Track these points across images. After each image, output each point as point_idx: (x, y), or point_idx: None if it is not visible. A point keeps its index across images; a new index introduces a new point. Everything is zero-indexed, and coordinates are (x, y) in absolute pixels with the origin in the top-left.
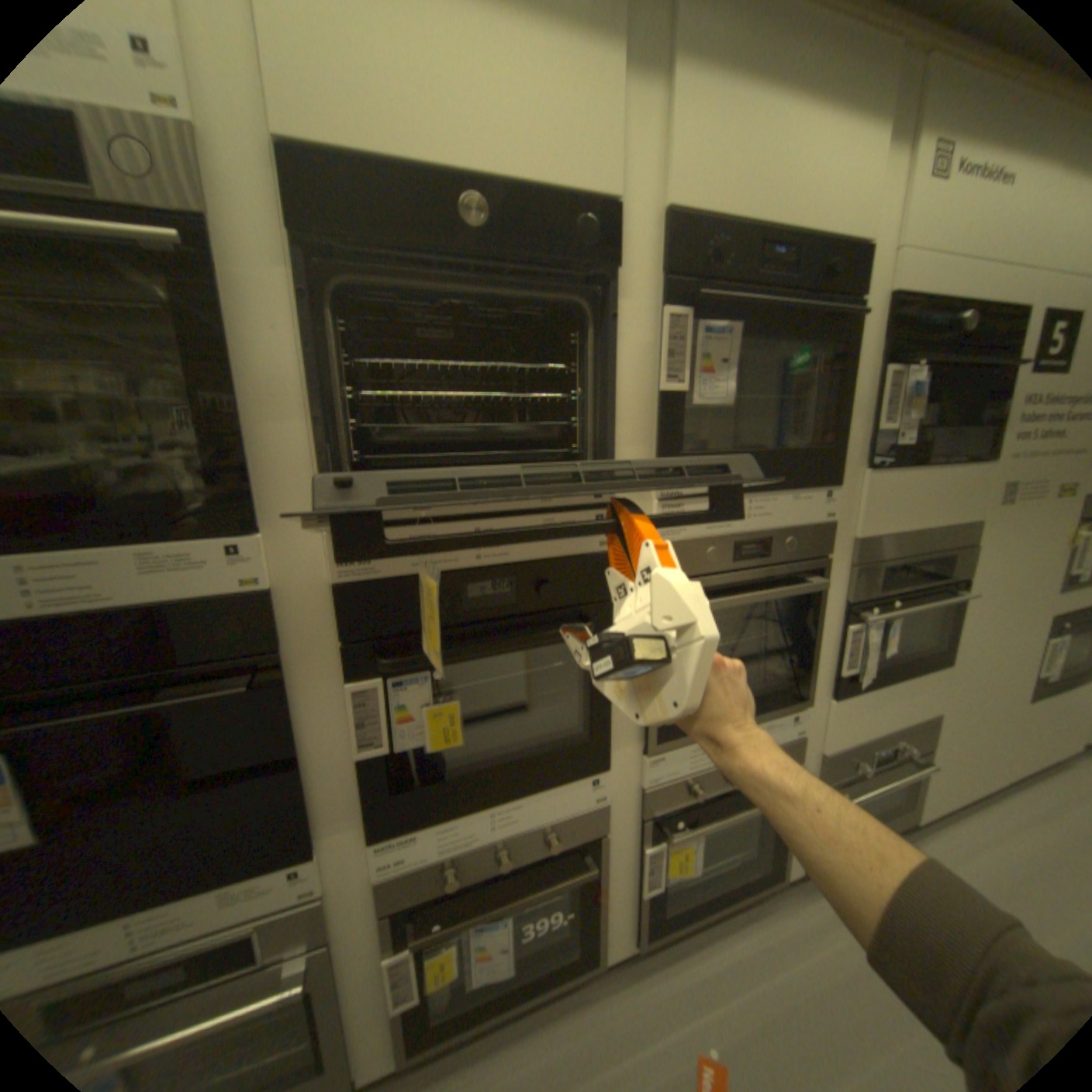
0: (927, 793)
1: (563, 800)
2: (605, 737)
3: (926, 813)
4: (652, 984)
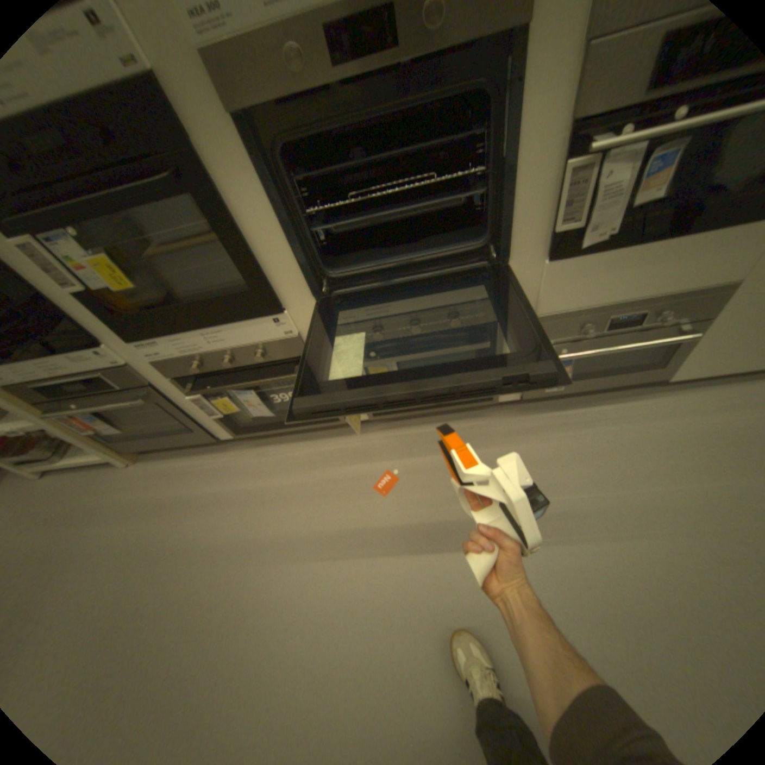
0: (690, 355)
1: (254, 330)
2: (263, 286)
3: (684, 371)
4: (383, 434)
